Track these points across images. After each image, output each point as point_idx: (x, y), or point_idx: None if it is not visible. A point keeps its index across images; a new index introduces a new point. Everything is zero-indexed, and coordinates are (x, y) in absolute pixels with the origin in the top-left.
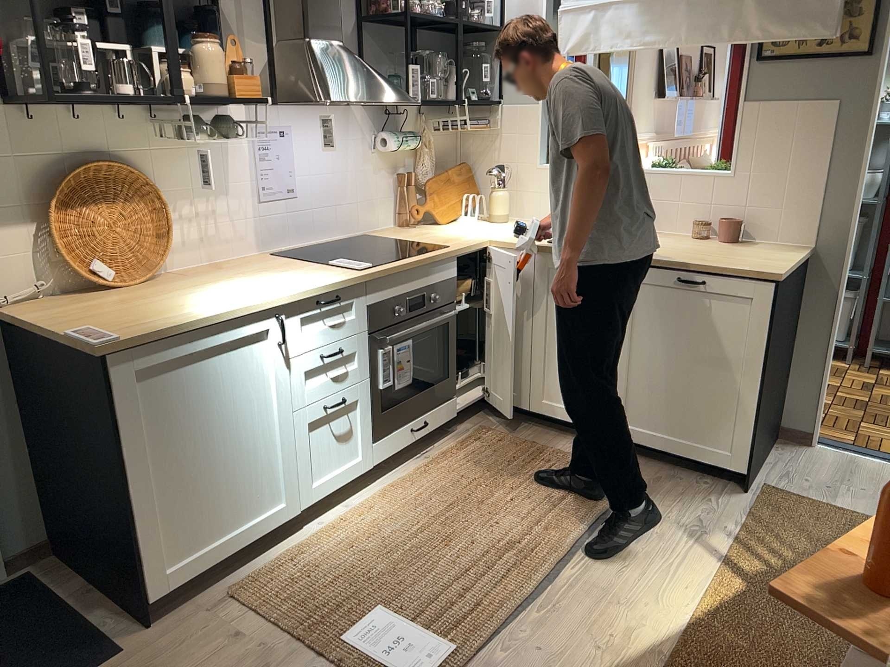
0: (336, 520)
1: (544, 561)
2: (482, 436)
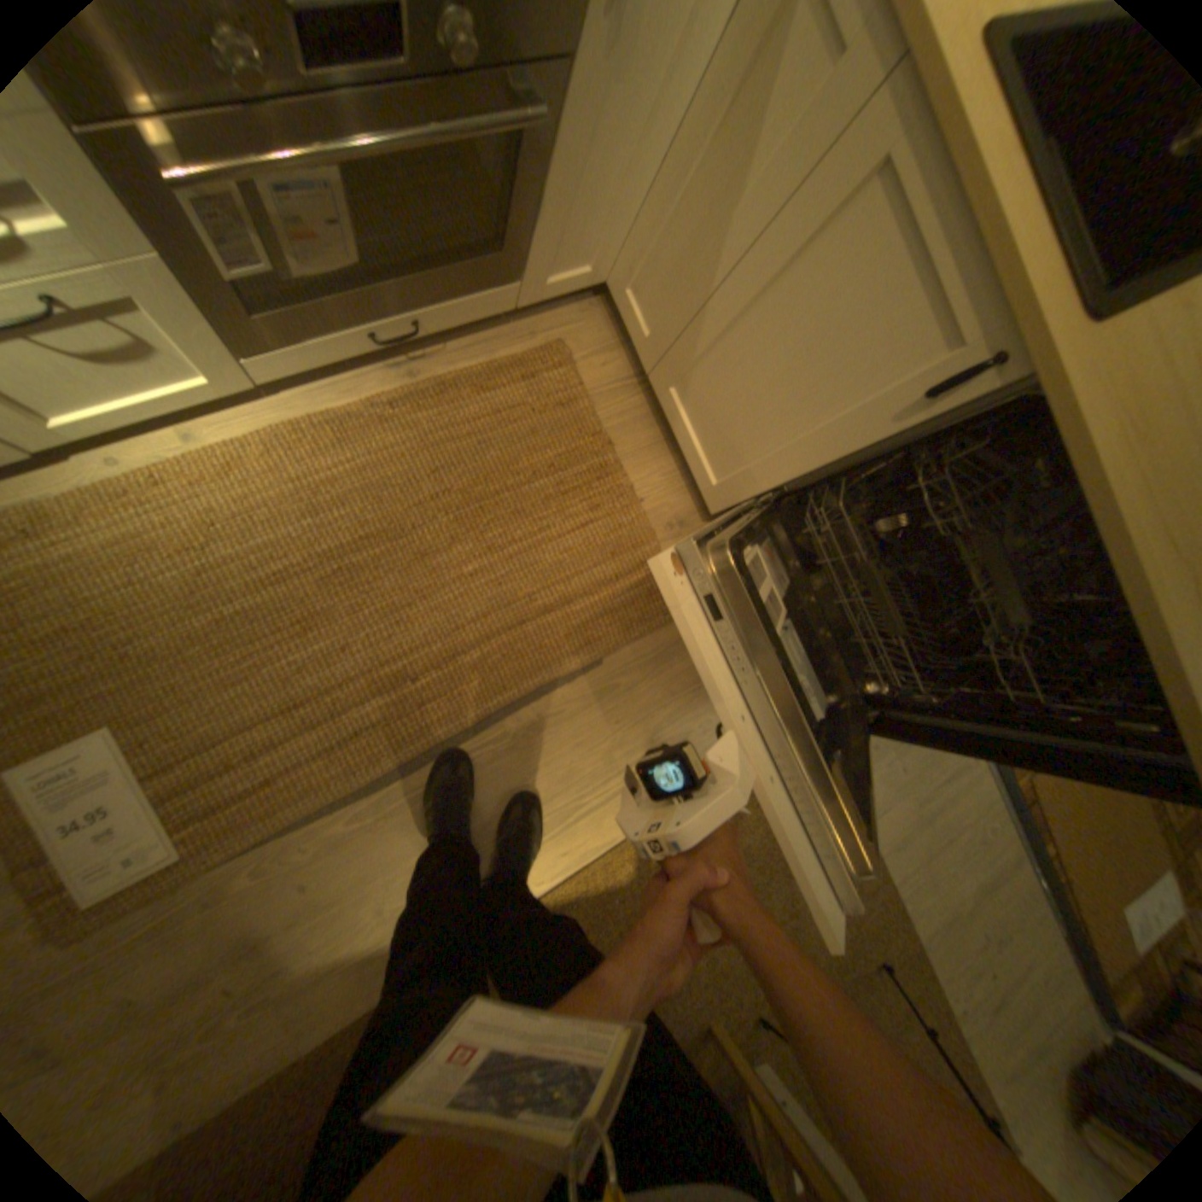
0: (138, 469)
1: (418, 734)
2: (539, 371)
